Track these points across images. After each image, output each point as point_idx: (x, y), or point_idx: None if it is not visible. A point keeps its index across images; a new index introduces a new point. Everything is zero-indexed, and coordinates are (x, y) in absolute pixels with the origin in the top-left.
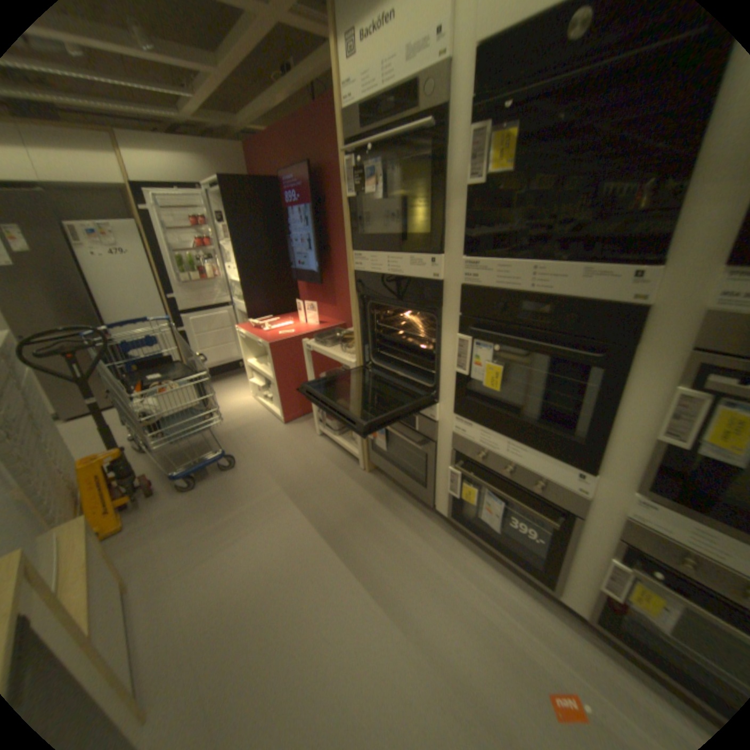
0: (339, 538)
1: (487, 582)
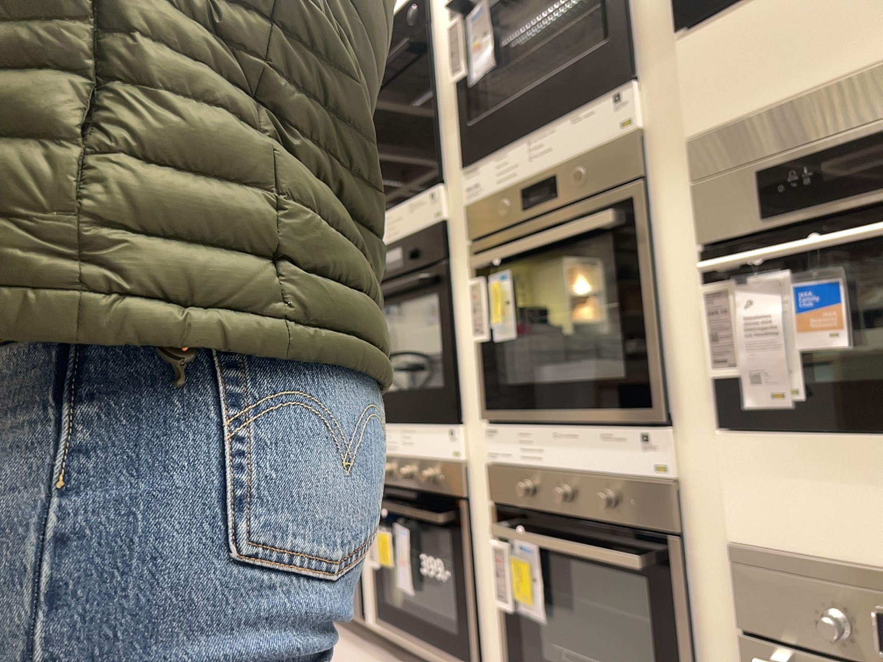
0: None
1: None
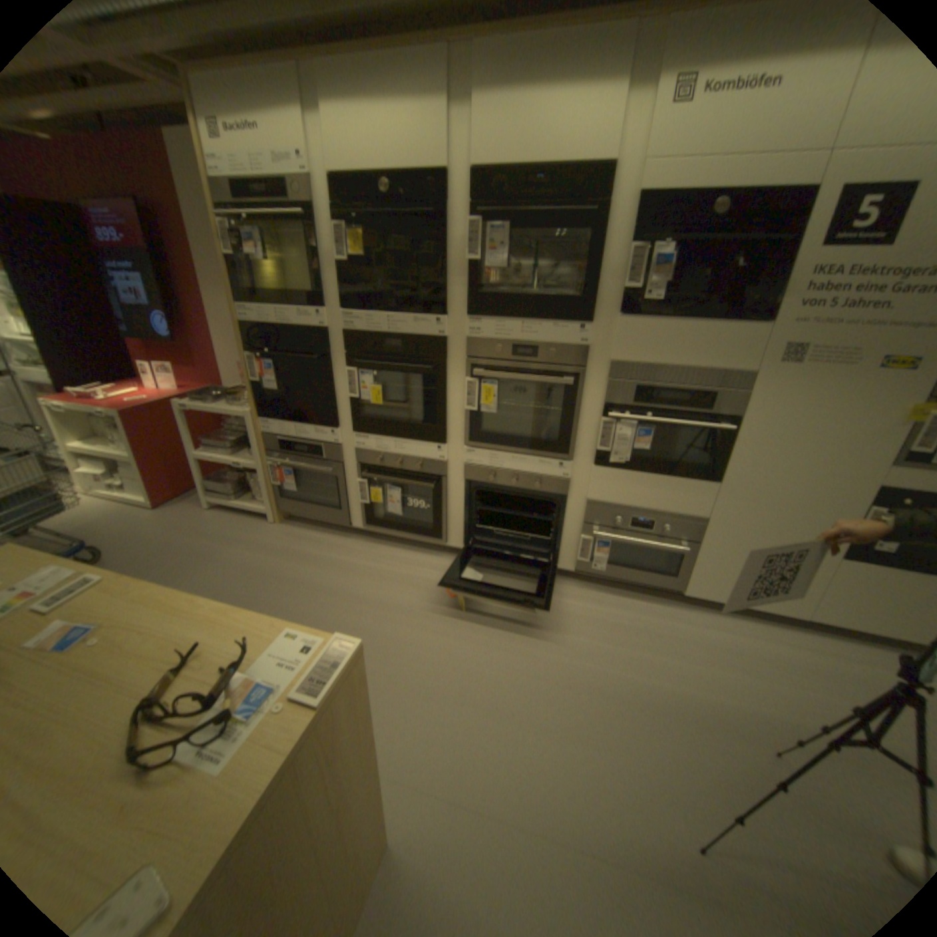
0: (267, 574)
1: (400, 559)
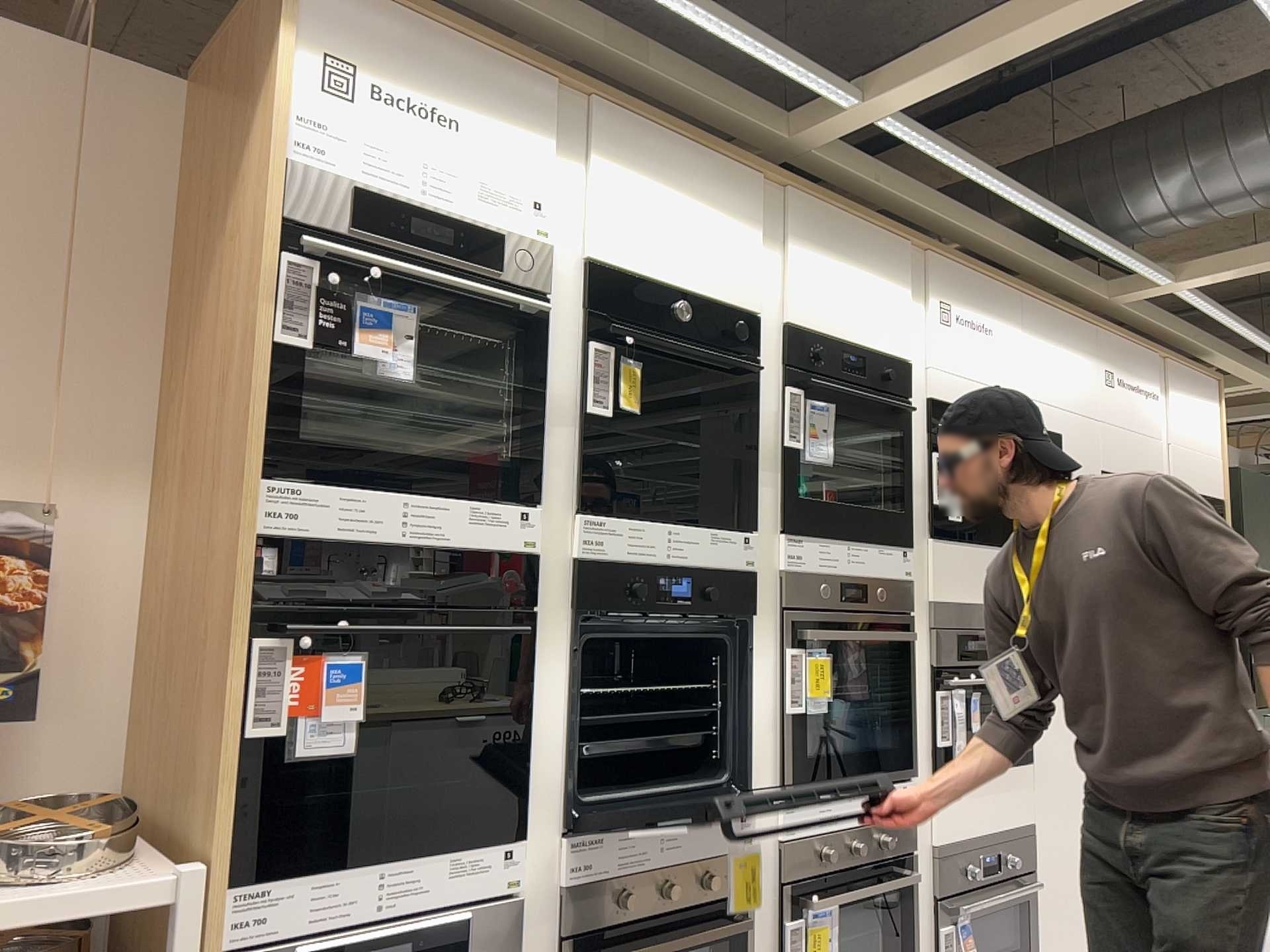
0: None
1: None
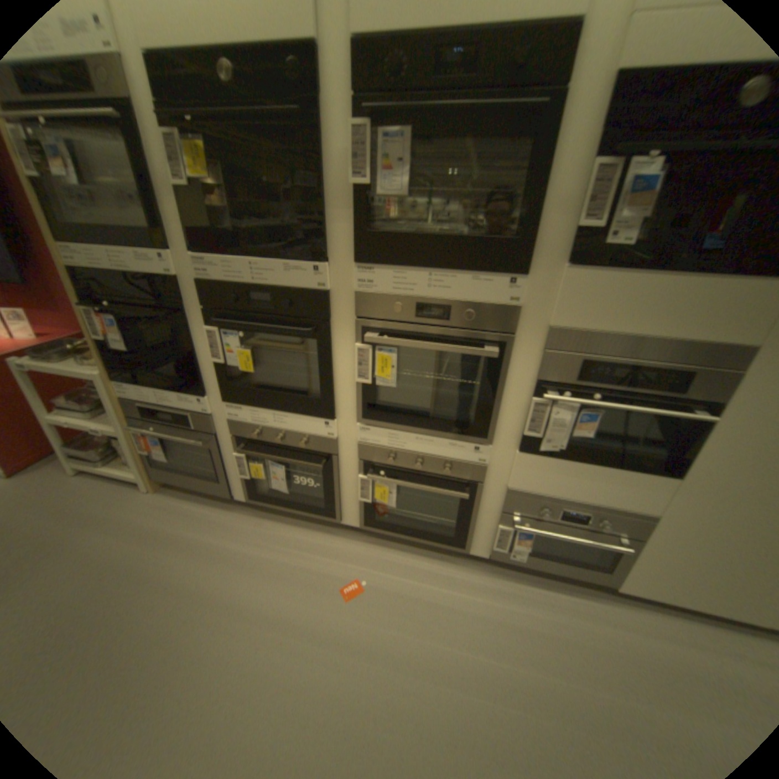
0: (125, 571)
1: (289, 539)
